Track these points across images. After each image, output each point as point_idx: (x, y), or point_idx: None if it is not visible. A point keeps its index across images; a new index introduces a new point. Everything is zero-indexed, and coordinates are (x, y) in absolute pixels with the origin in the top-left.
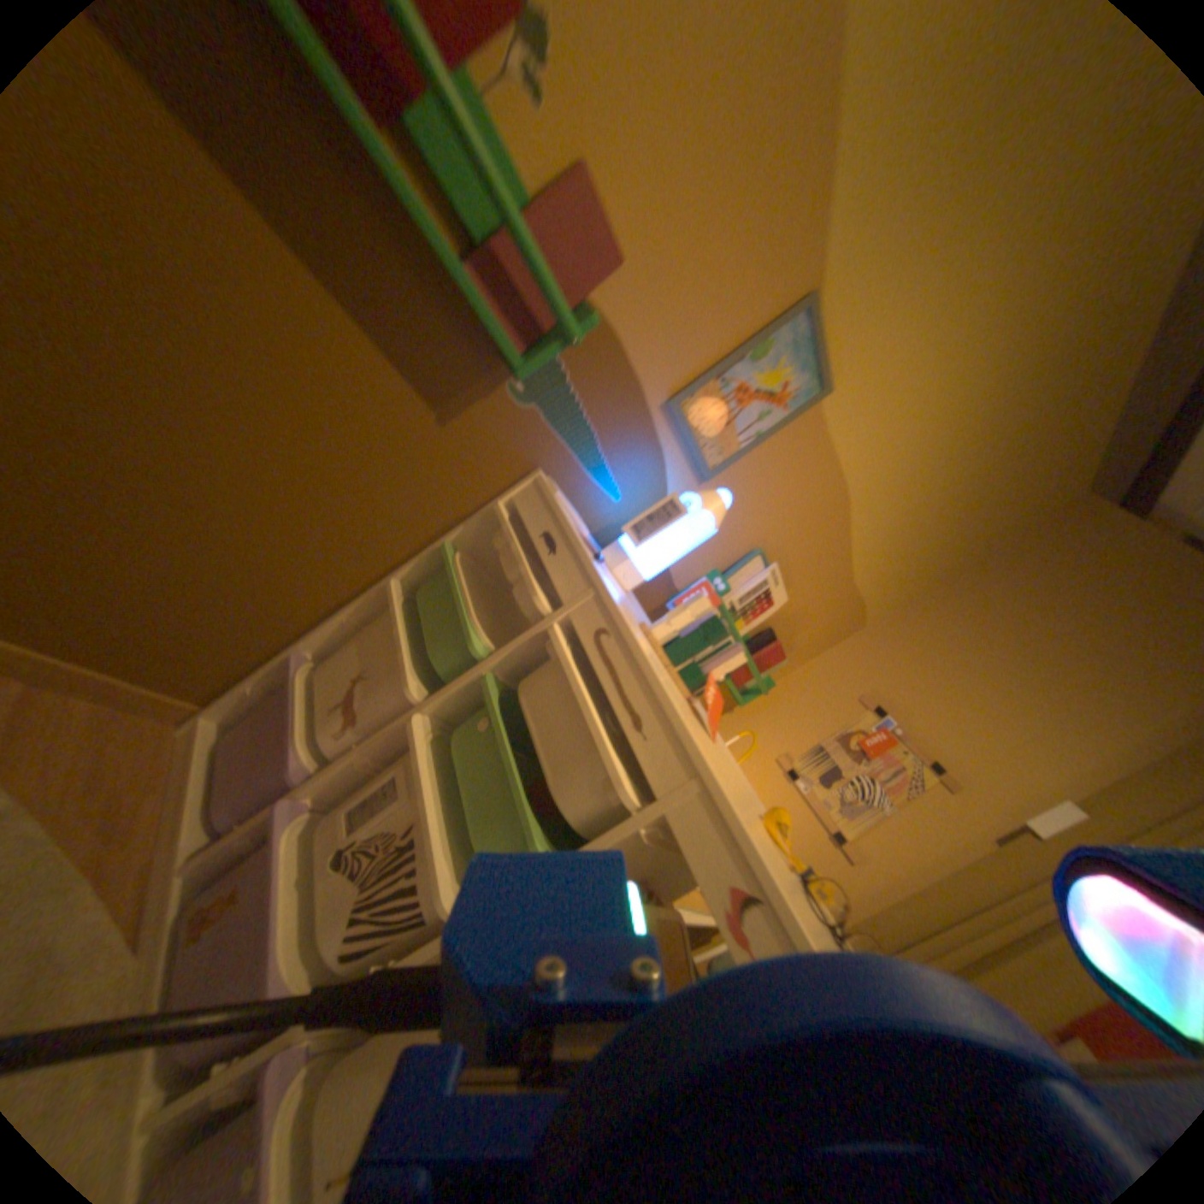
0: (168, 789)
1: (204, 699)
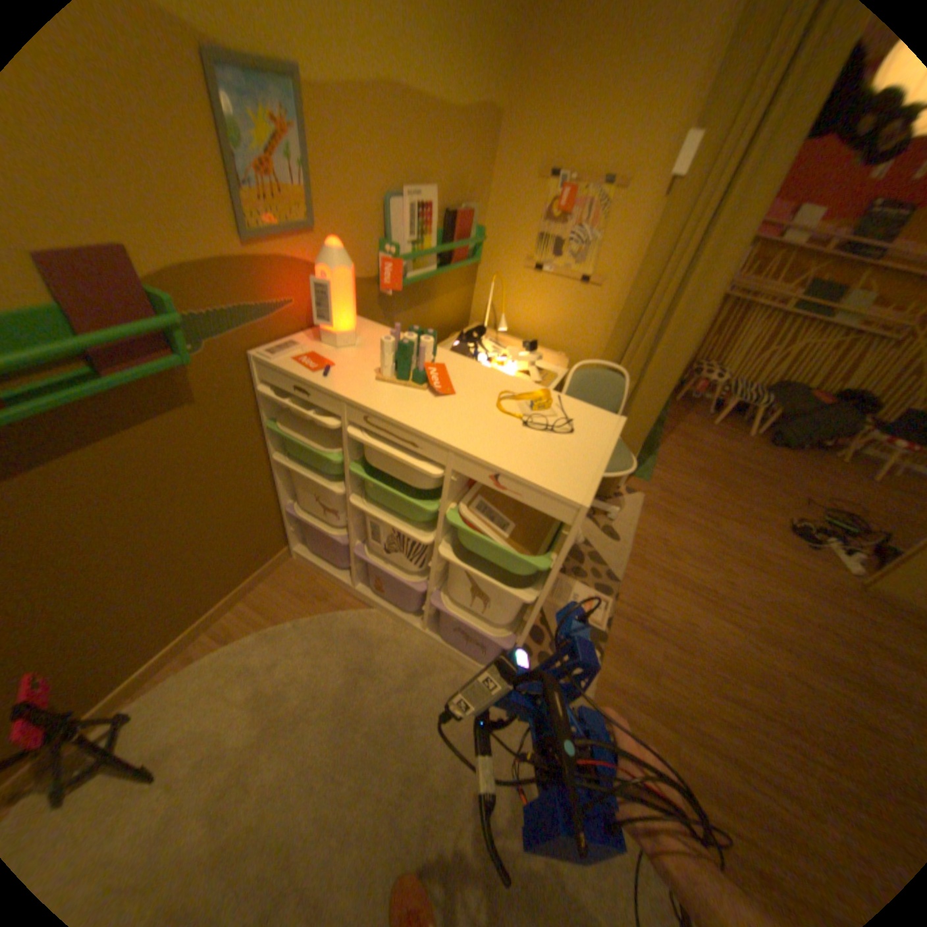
0: (313, 572)
1: (280, 544)
